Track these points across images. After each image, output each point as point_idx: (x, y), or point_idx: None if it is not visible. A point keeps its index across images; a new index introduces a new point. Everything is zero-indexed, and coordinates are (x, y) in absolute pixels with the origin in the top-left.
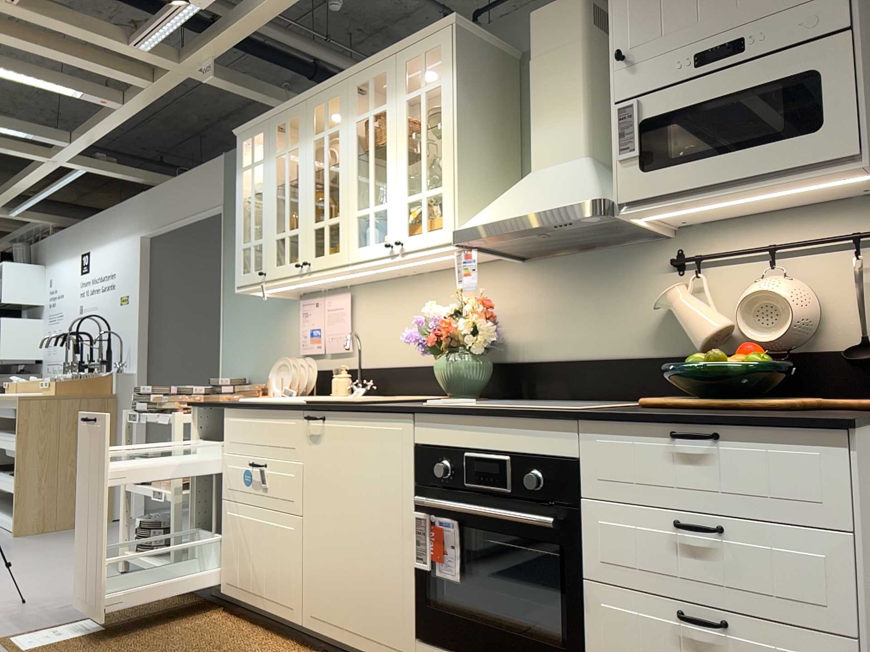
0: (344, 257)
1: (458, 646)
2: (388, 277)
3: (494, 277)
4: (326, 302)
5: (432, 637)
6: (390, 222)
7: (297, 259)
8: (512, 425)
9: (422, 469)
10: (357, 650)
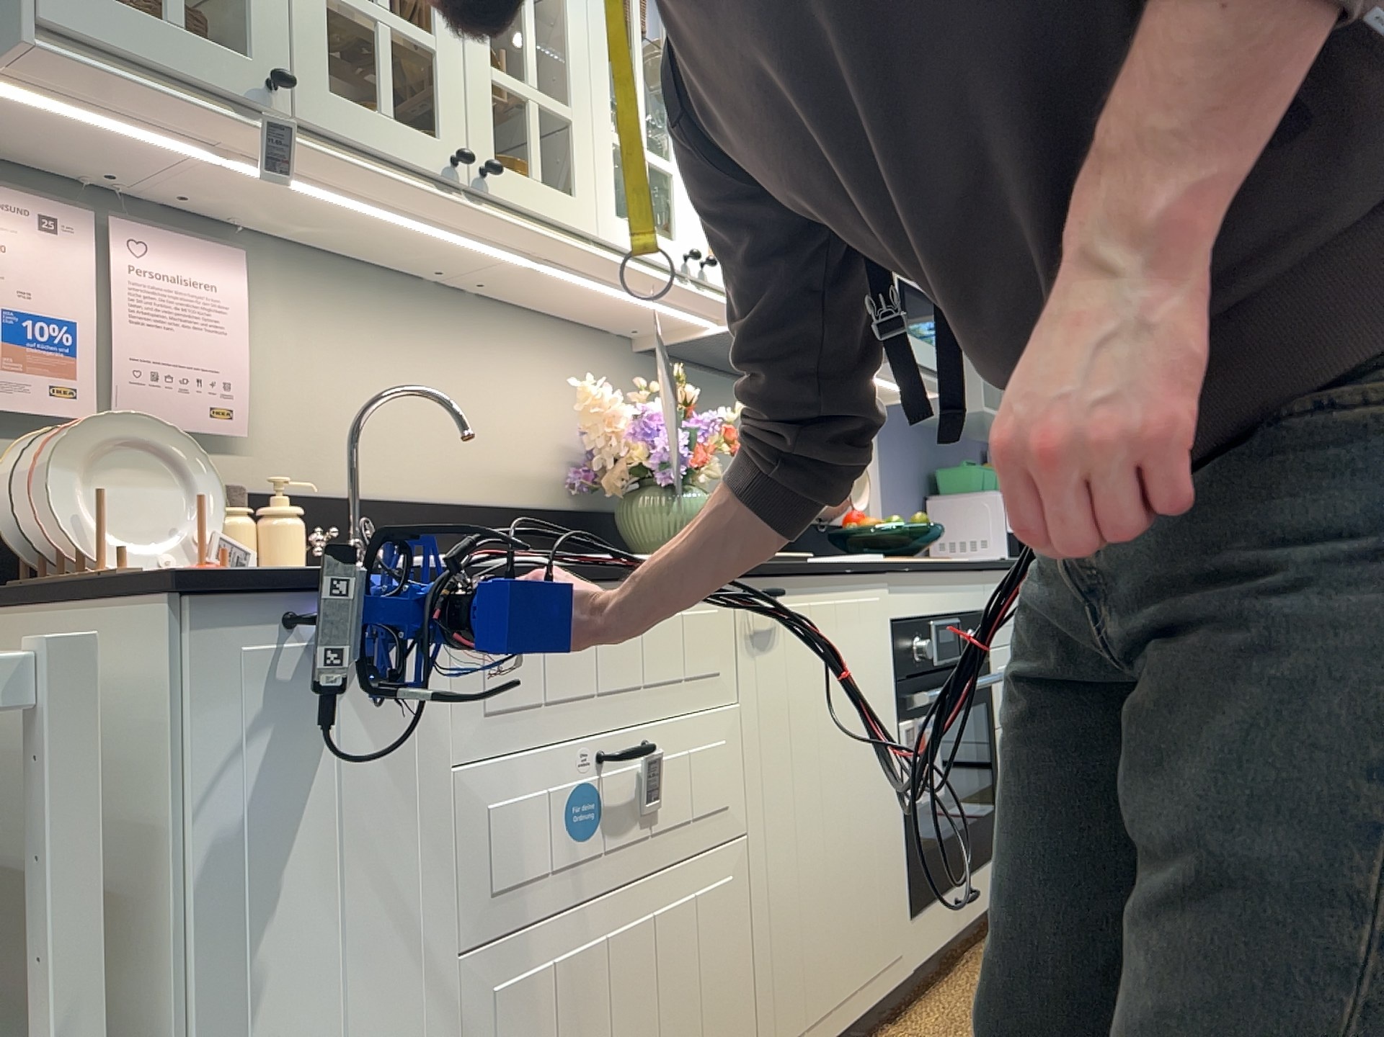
0: (590, 220)
1: (942, 882)
2: (378, 263)
3: (601, 361)
4: (124, 239)
5: (923, 896)
6: (682, 209)
7: (433, 130)
8: (956, 580)
9: (901, 655)
10: (851, 1024)
